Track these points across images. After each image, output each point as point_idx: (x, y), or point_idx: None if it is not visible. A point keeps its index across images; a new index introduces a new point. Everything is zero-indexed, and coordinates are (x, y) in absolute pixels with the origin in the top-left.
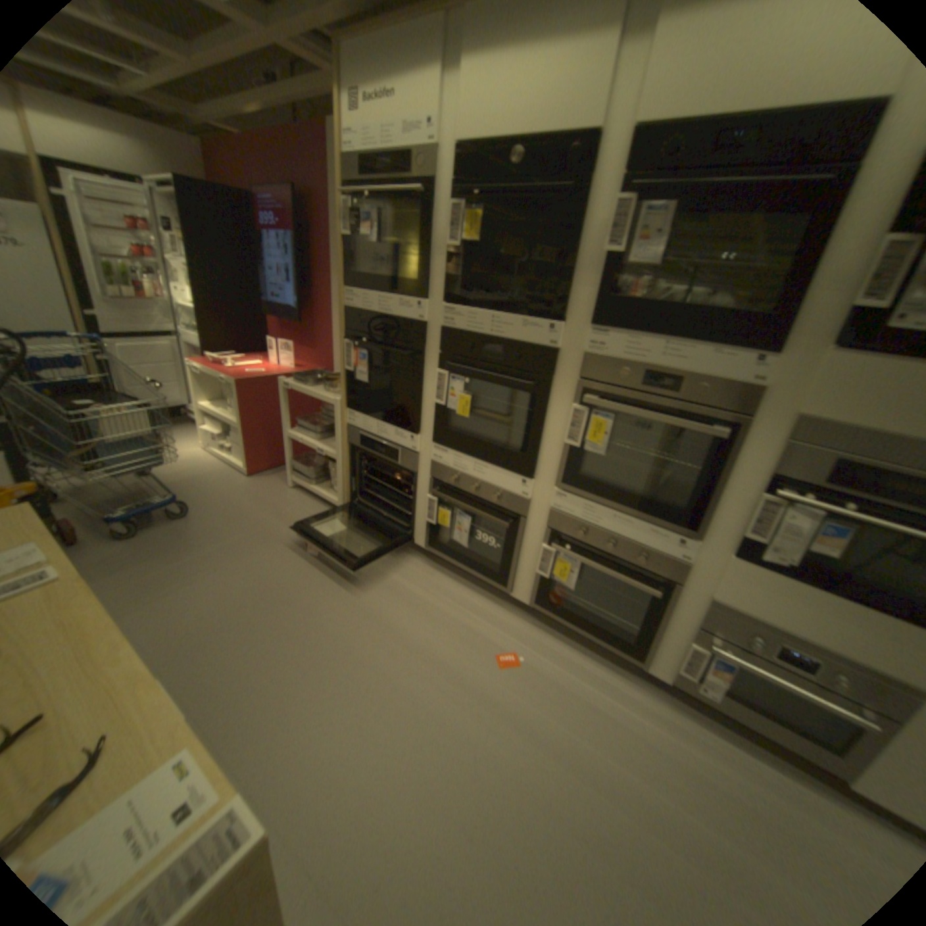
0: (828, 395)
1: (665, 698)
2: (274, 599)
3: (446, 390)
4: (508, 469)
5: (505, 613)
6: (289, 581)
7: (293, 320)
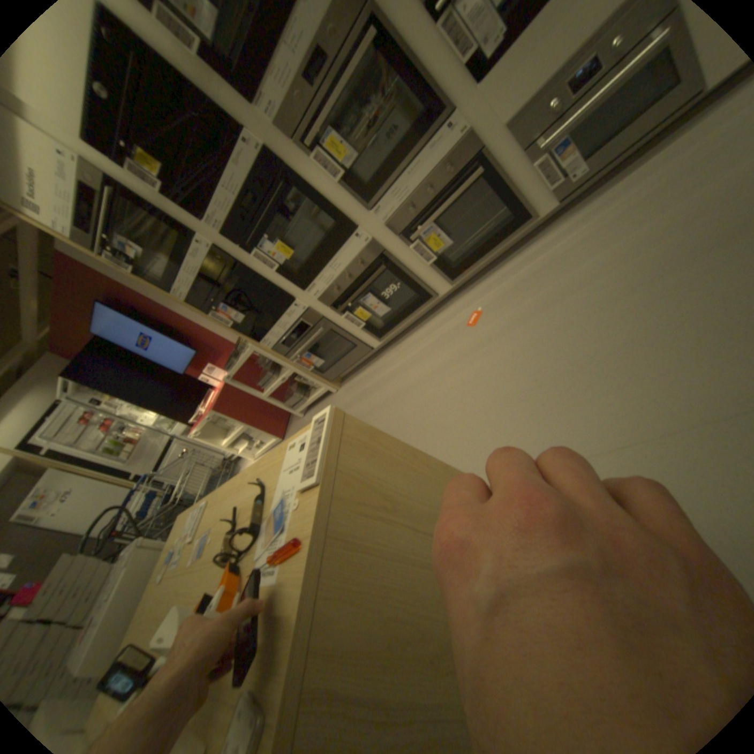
0: None
1: (569, 214)
2: None
3: (268, 255)
4: (343, 240)
5: (451, 307)
6: None
7: (194, 353)
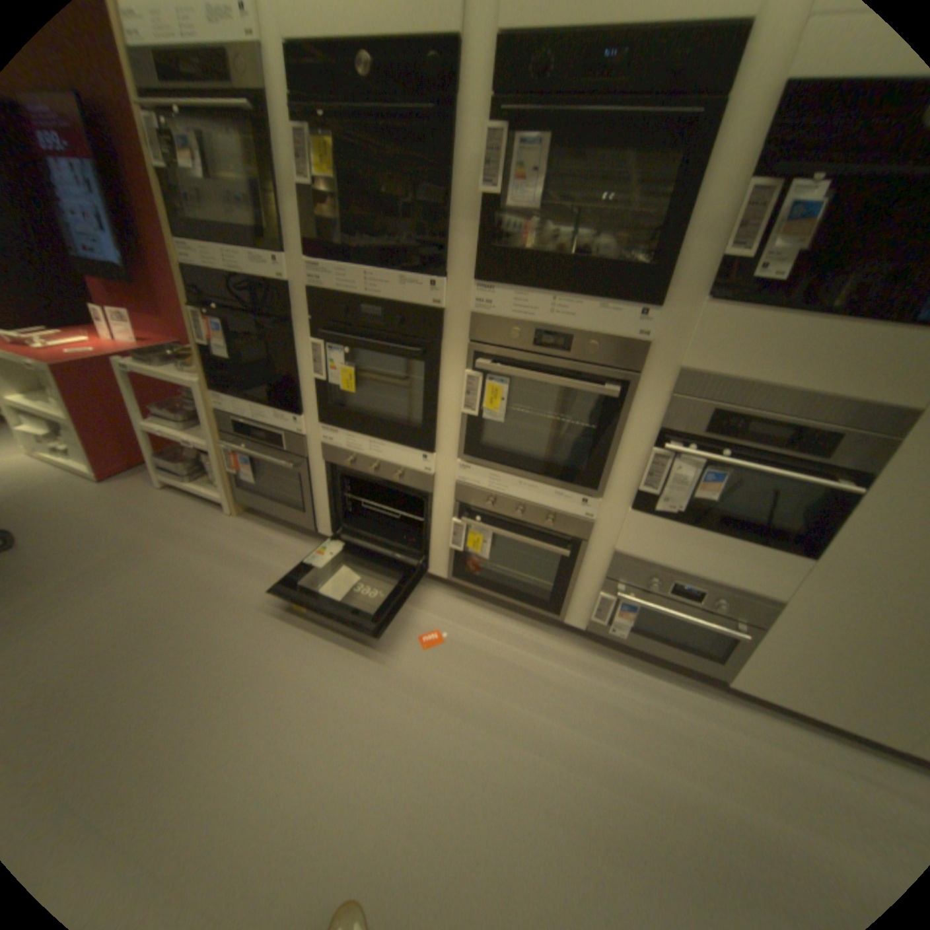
0: (705, 348)
1: (580, 643)
2: (151, 629)
3: (325, 363)
4: (407, 446)
5: (424, 592)
6: (169, 604)
7: (121, 282)
